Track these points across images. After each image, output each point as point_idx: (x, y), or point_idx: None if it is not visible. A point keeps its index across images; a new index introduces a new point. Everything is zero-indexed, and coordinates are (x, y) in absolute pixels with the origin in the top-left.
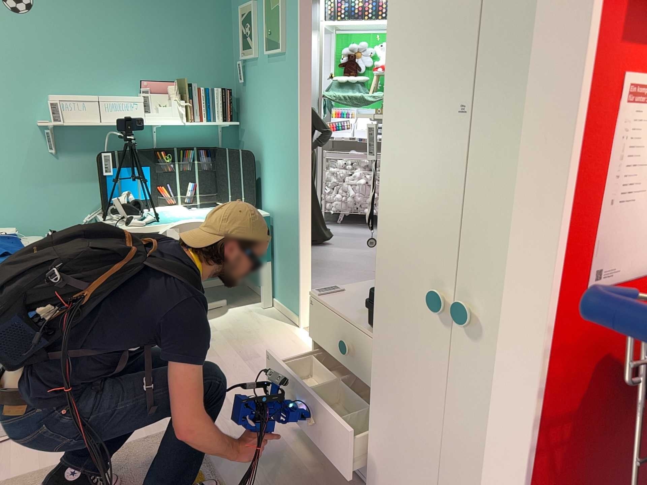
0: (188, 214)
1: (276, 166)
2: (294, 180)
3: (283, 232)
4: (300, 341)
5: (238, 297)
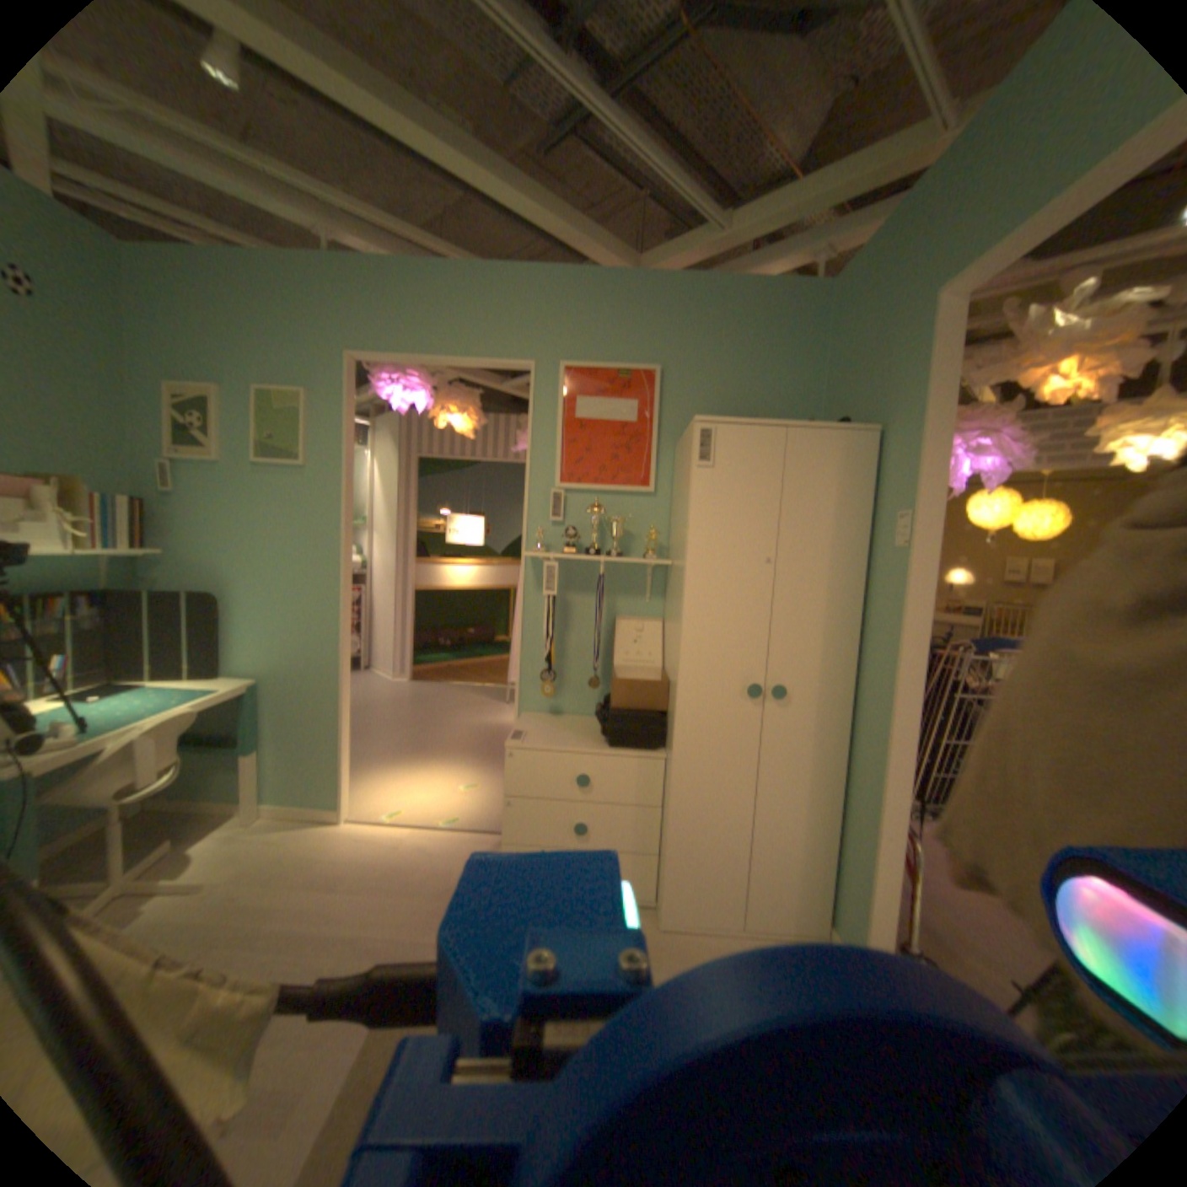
0: (108, 712)
1: (271, 615)
2: (326, 630)
3: (290, 704)
4: (361, 838)
5: (171, 833)
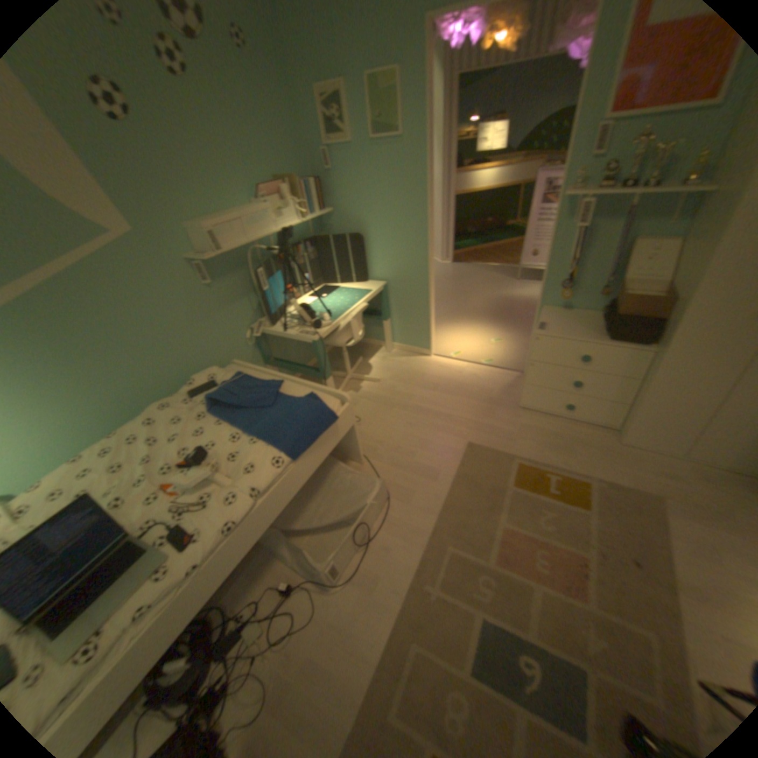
0: (332, 302)
1: (389, 243)
2: (420, 251)
3: (403, 294)
4: (442, 363)
5: (359, 351)
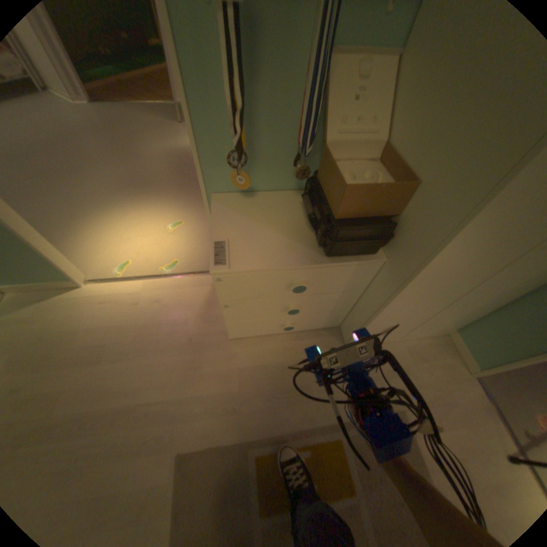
0: None
1: None
2: None
3: None
4: (105, 295)
5: None
